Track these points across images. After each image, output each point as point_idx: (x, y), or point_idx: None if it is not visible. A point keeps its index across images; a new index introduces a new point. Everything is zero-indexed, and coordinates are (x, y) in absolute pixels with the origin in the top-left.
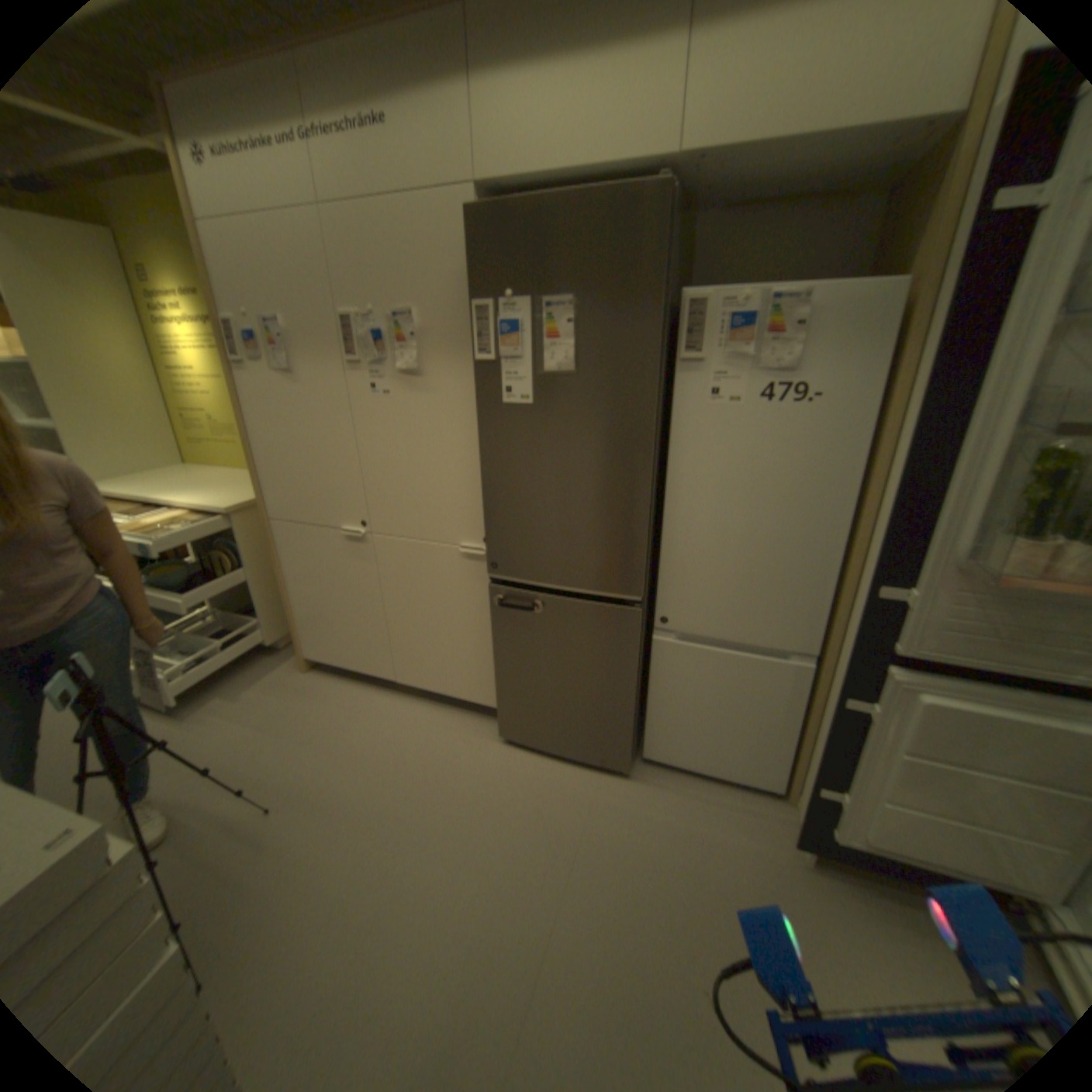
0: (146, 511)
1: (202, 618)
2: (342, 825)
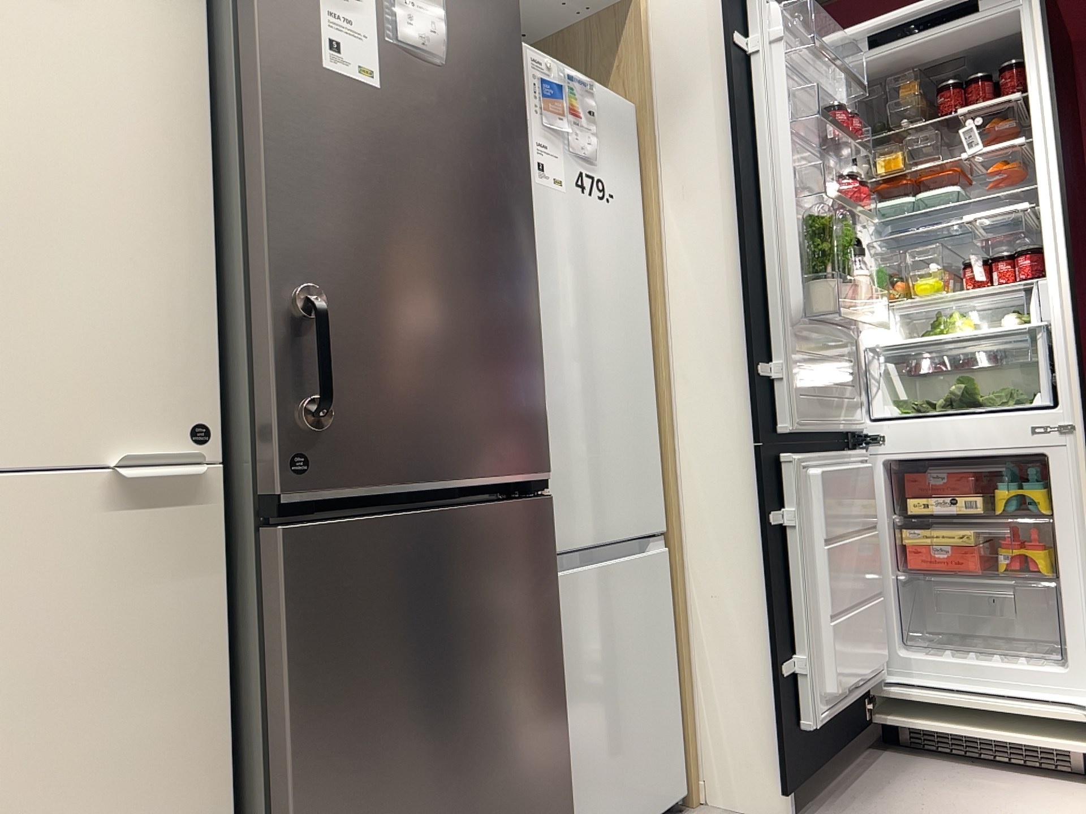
0: None
1: None
2: None
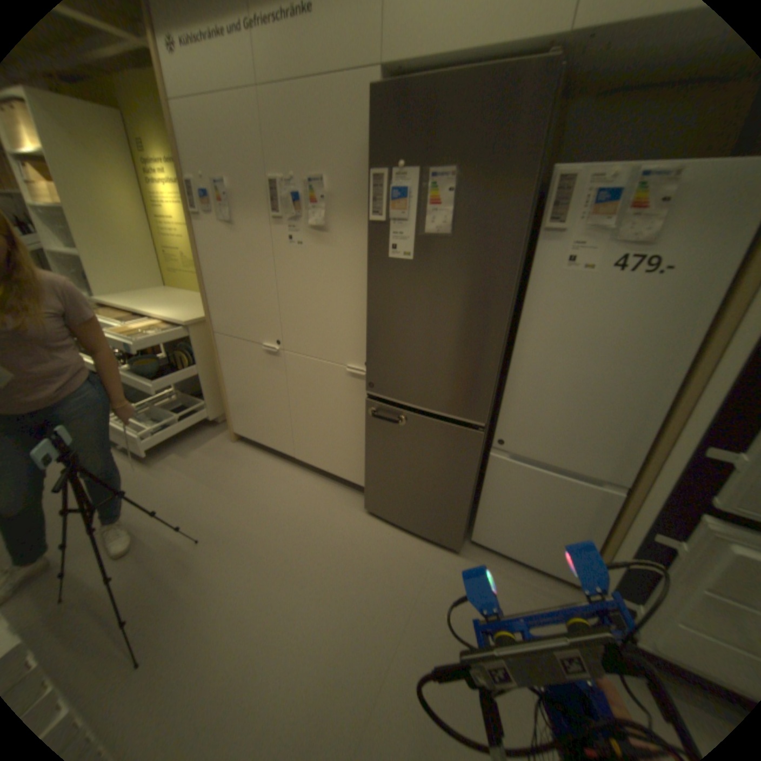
0: (134, 319)
1: (169, 396)
2: (247, 560)
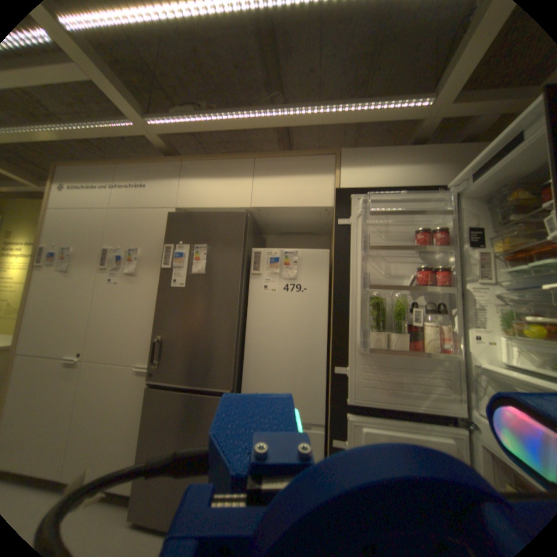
0: None
1: None
2: None
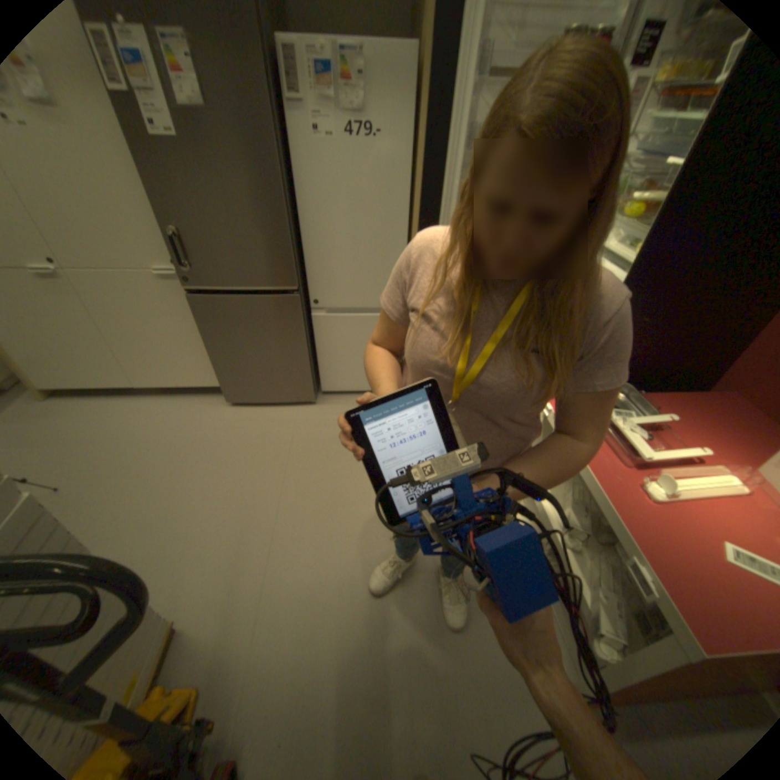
0: None
1: None
2: (125, 478)
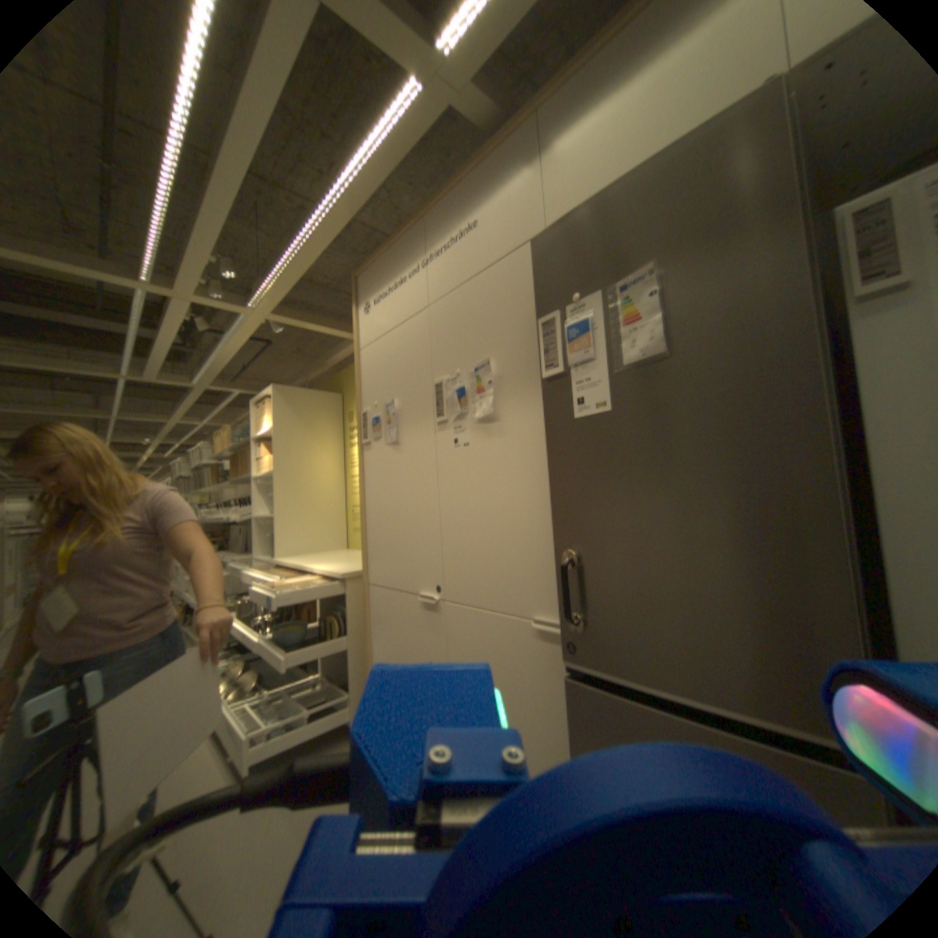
0: (296, 577)
1: (314, 687)
2: None
